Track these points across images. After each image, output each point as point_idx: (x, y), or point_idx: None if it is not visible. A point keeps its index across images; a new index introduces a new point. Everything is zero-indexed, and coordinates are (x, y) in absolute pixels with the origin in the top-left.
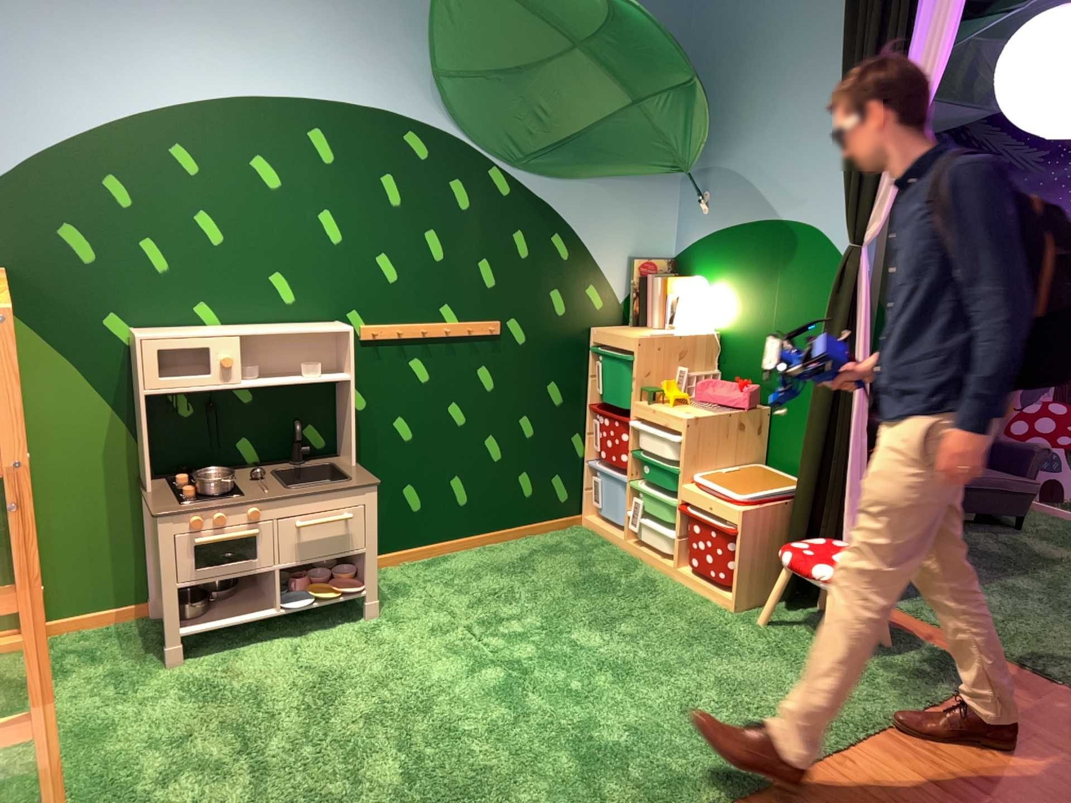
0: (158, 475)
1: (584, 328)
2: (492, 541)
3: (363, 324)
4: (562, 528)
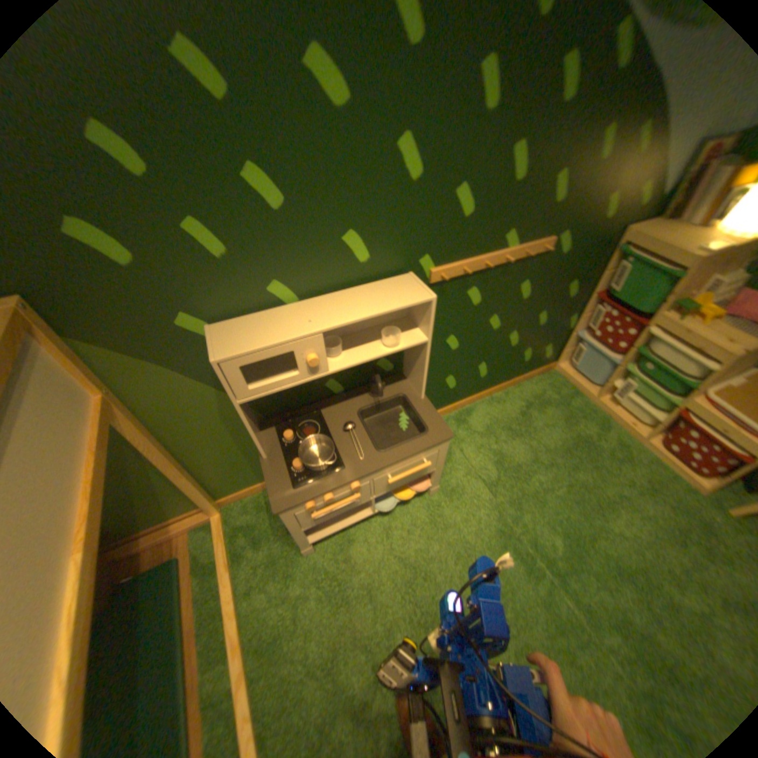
0: (262, 419)
1: (624, 227)
2: (497, 393)
3: (431, 266)
4: (543, 375)
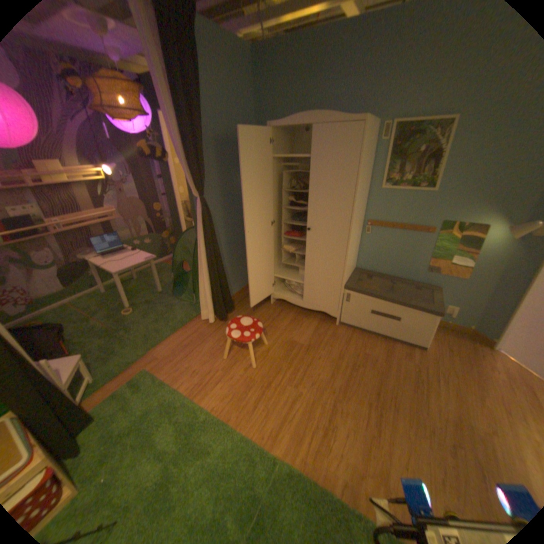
0: None
1: None
2: None
3: None
4: None
